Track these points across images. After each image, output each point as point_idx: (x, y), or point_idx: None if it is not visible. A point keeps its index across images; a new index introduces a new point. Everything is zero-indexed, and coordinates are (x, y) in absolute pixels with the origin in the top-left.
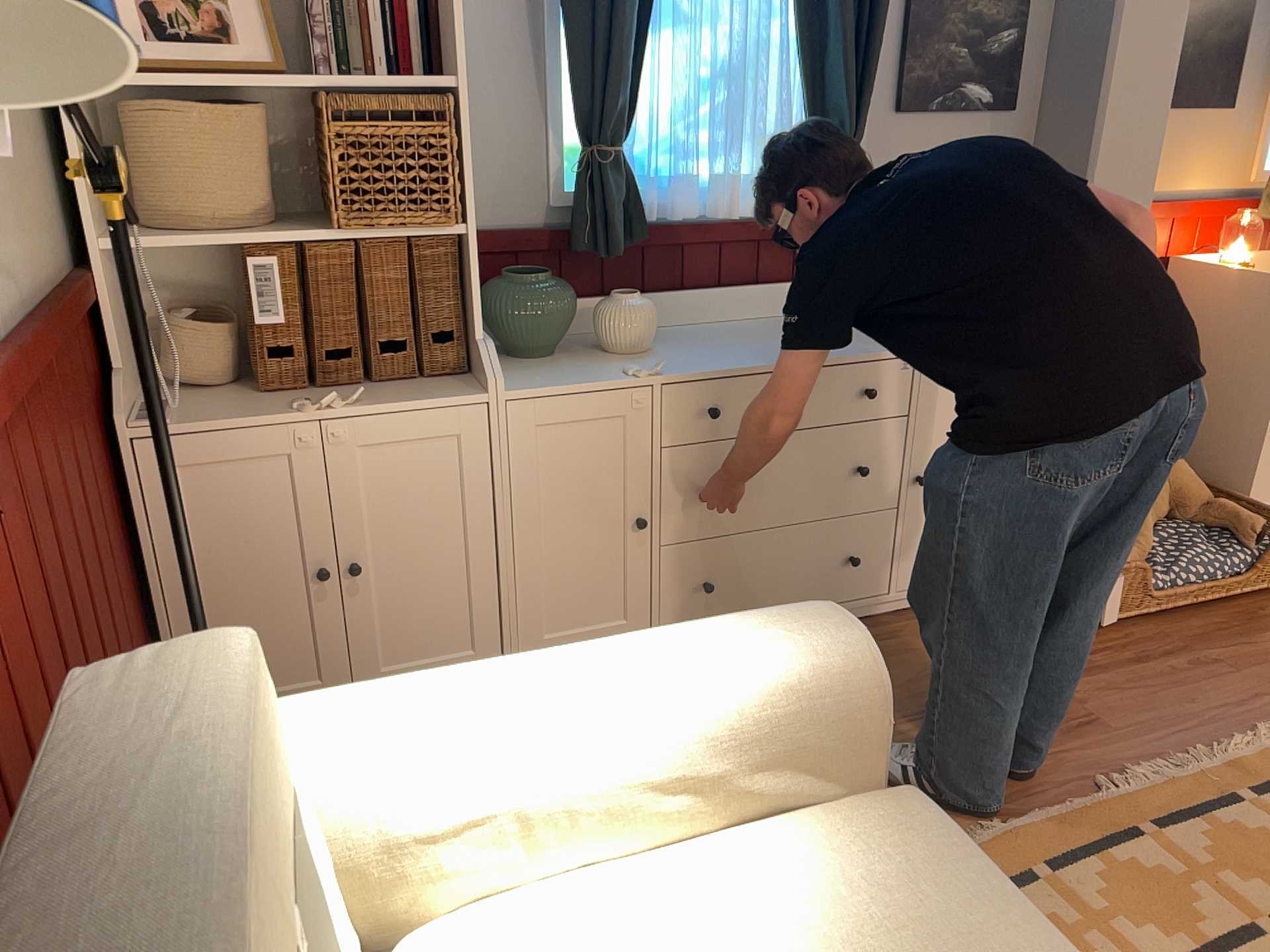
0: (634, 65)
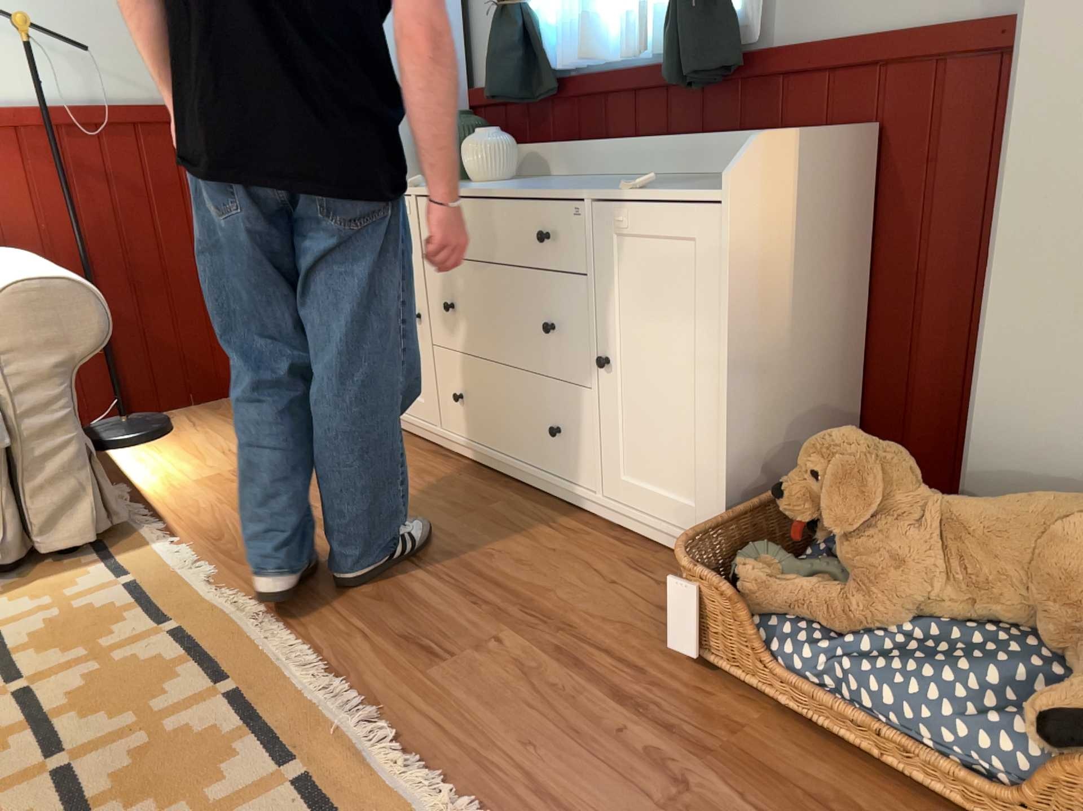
0: None
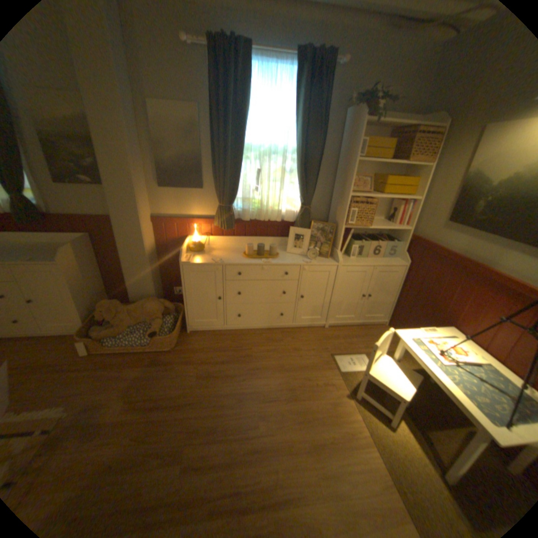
0: None
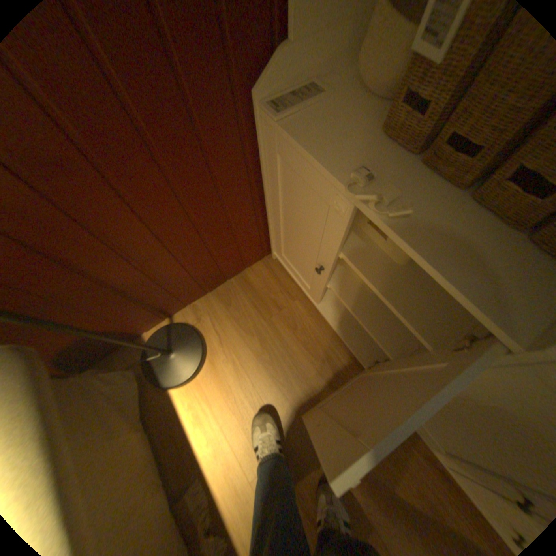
0: None
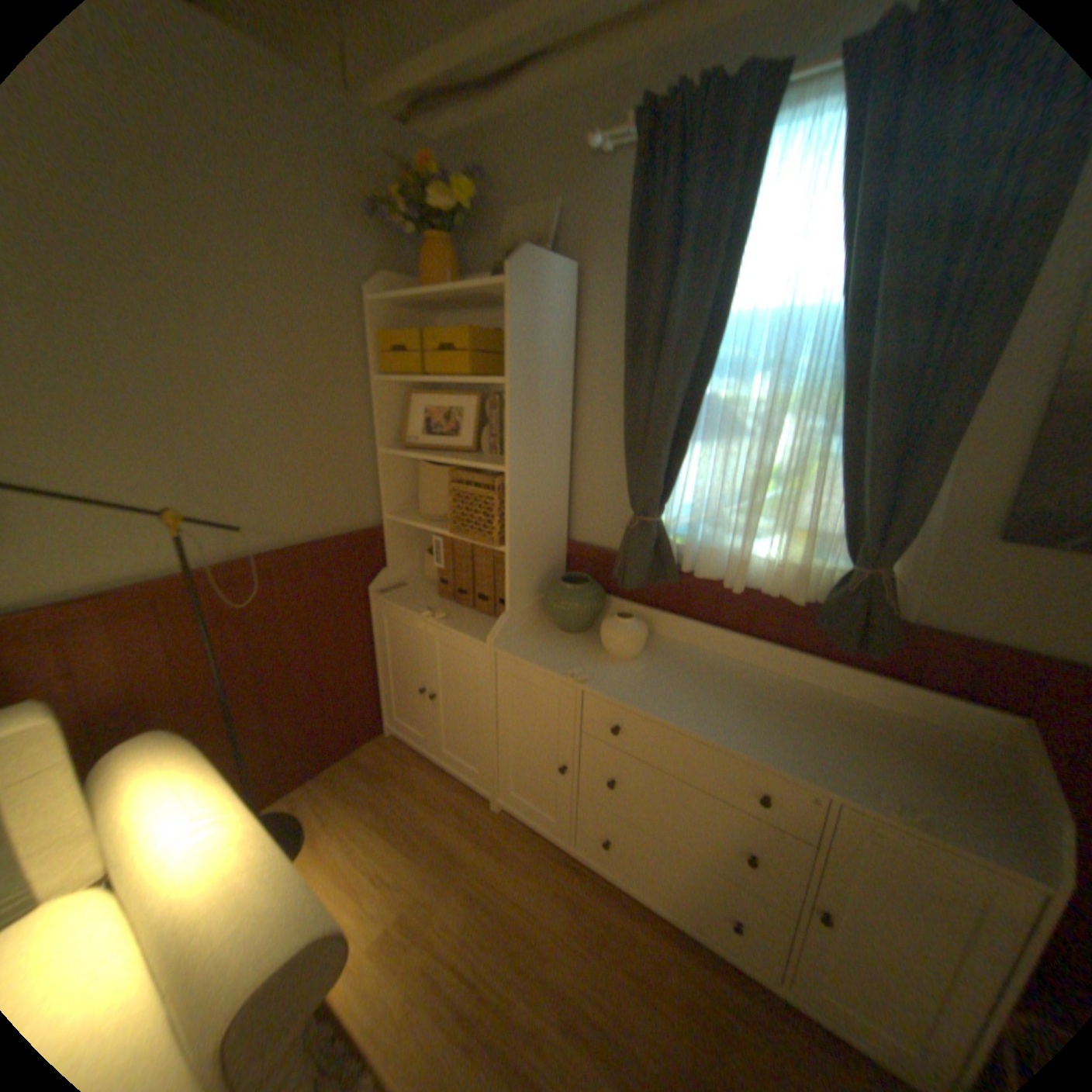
0: (673, 463)
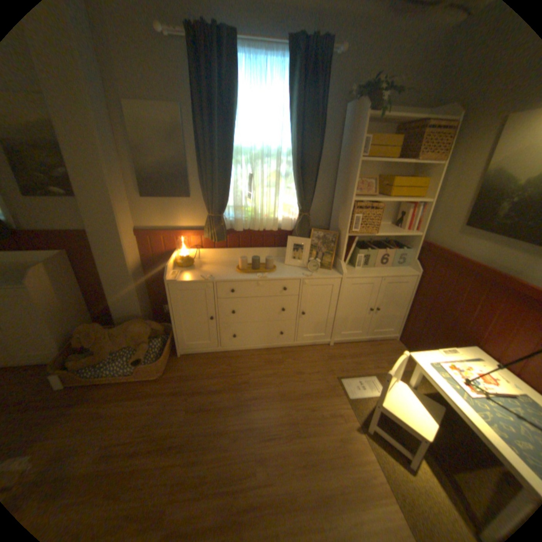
0: None
